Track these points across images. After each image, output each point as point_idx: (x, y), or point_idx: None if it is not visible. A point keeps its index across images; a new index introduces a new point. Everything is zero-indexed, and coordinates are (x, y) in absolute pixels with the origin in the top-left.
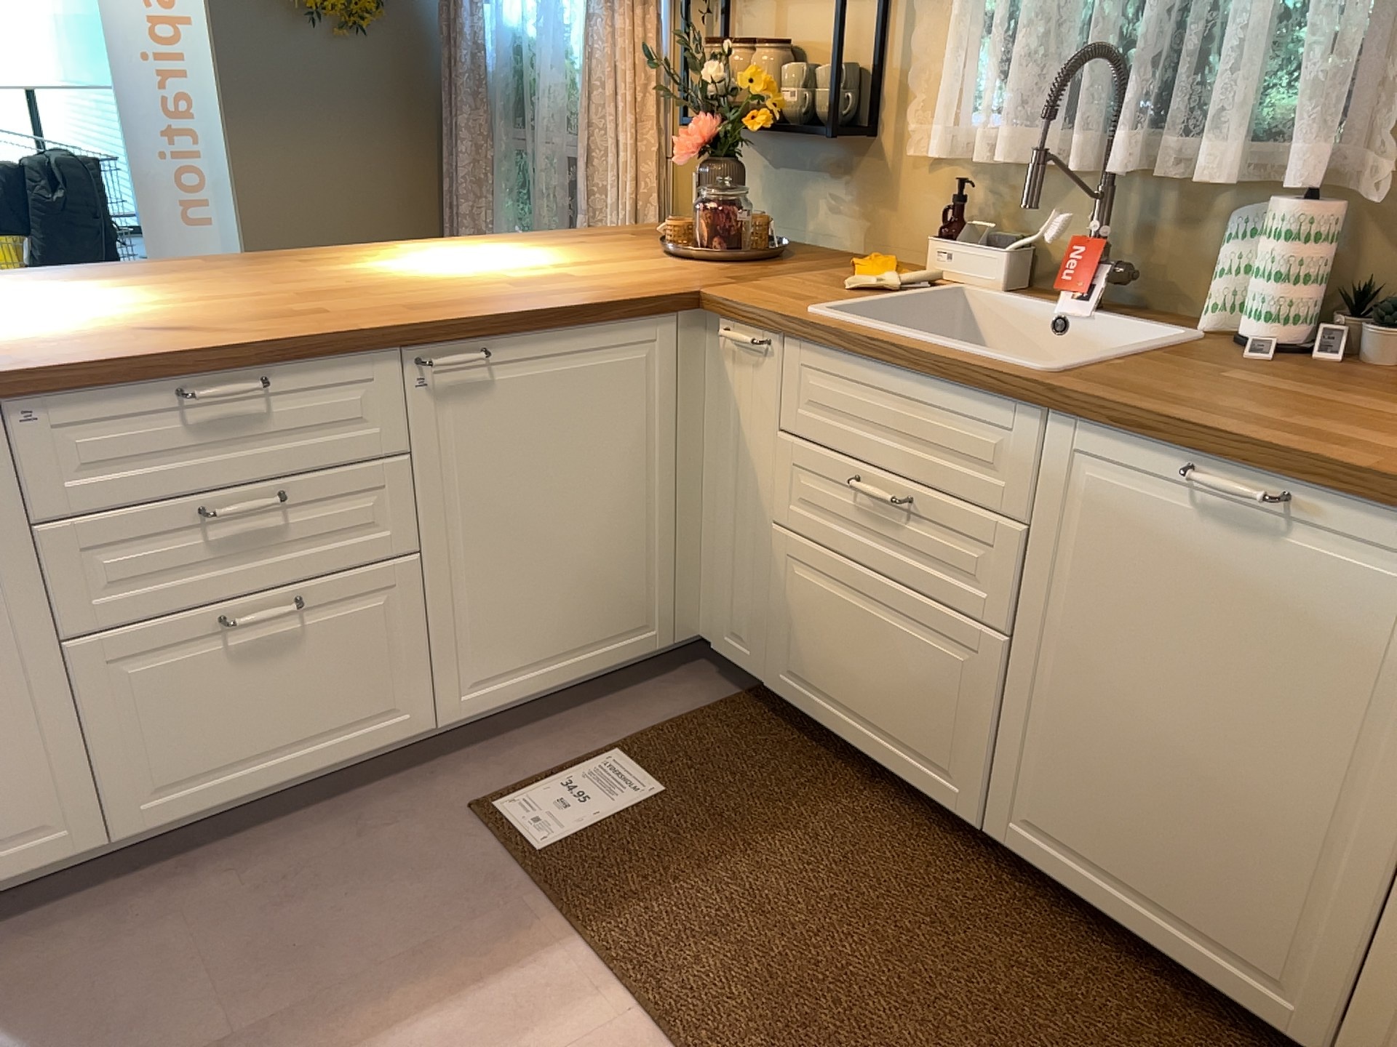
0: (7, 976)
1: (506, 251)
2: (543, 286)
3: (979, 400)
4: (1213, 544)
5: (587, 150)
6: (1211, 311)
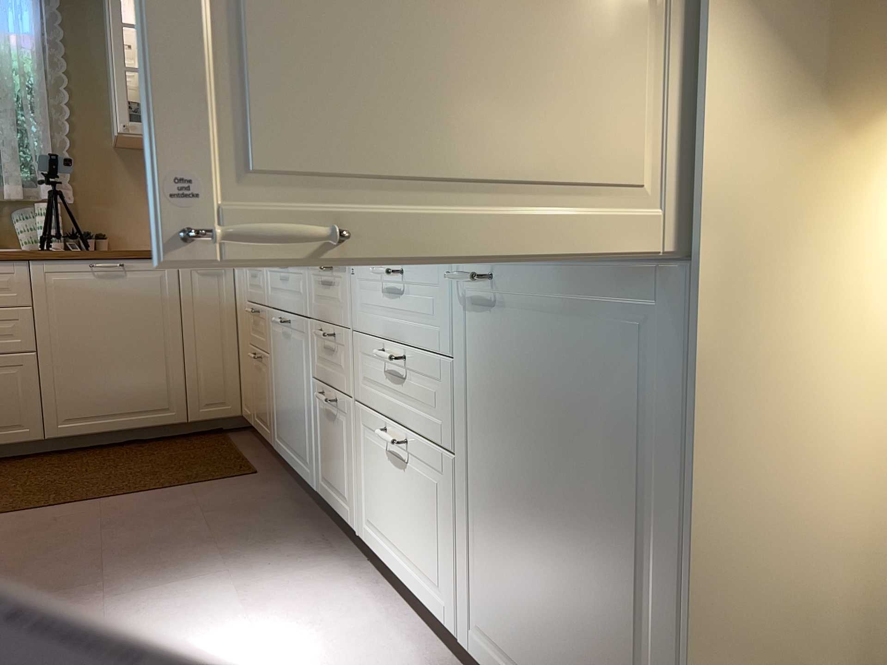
0: None
1: None
2: None
3: None
4: (104, 285)
5: None
6: (26, 243)
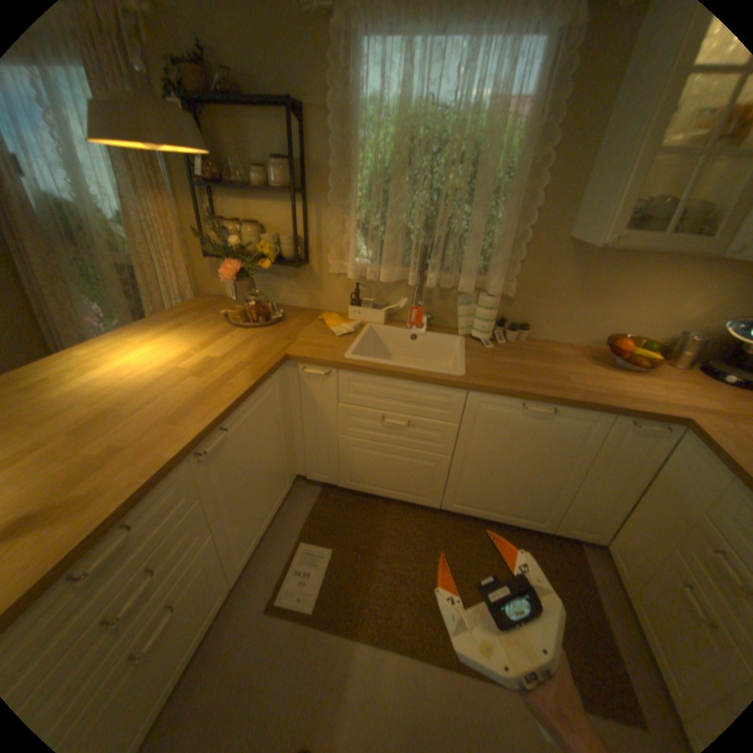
0: None
1: (150, 342)
2: (214, 372)
3: (439, 388)
4: (530, 423)
5: (139, 264)
6: (462, 328)
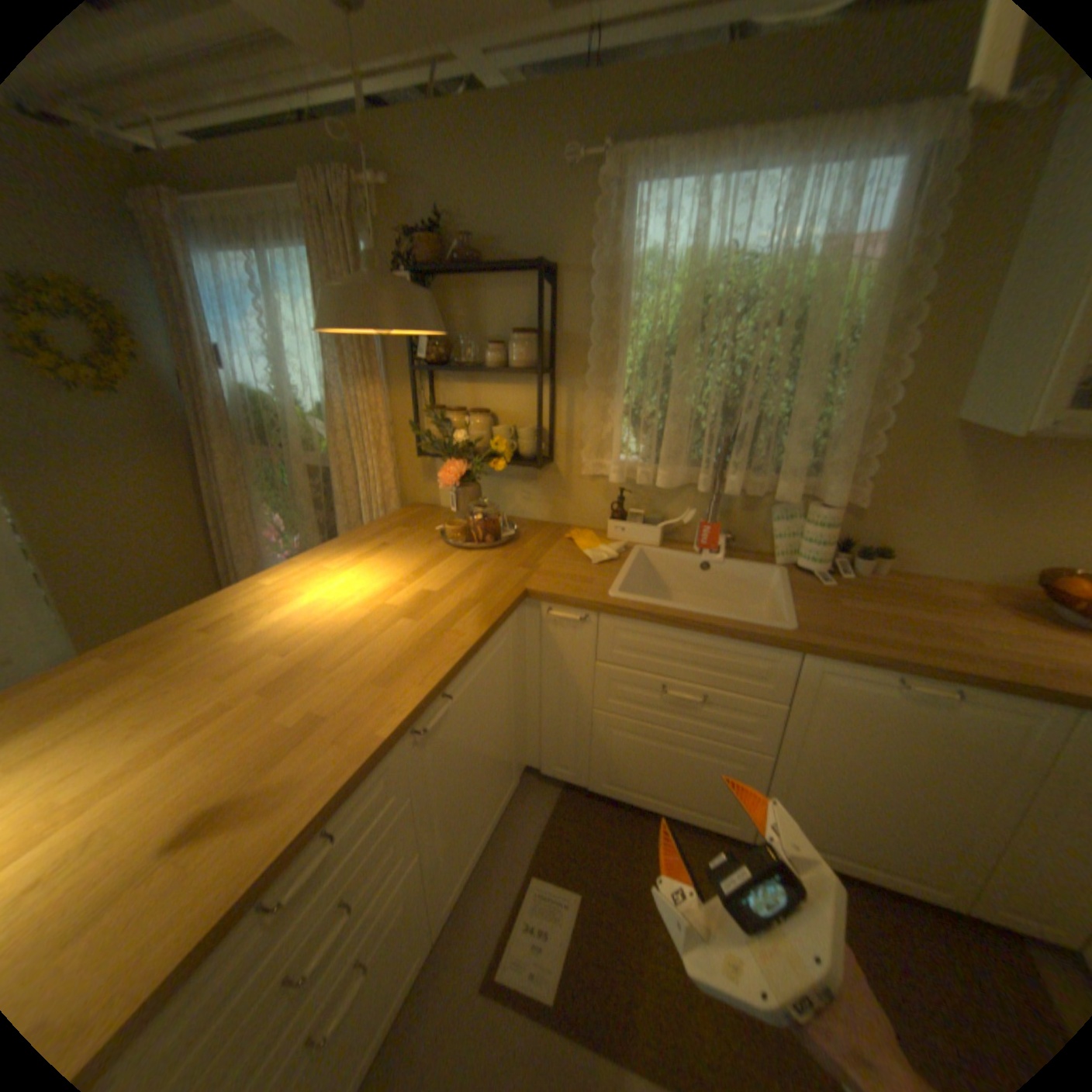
0: None
1: (349, 569)
2: (432, 613)
3: (756, 648)
4: (914, 712)
5: (338, 466)
6: (782, 554)
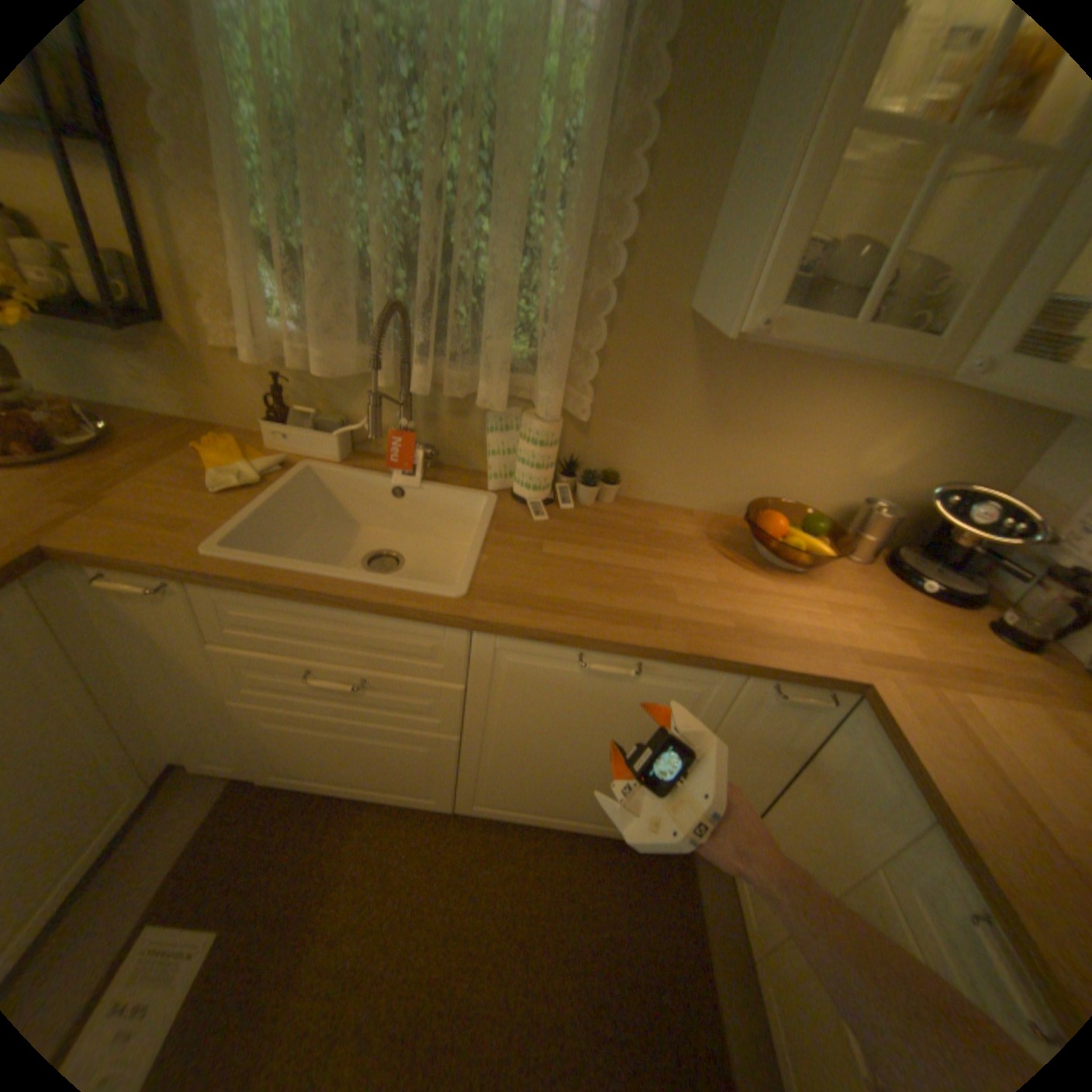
0: None
1: None
2: None
3: (412, 623)
4: (595, 686)
5: None
6: (496, 476)
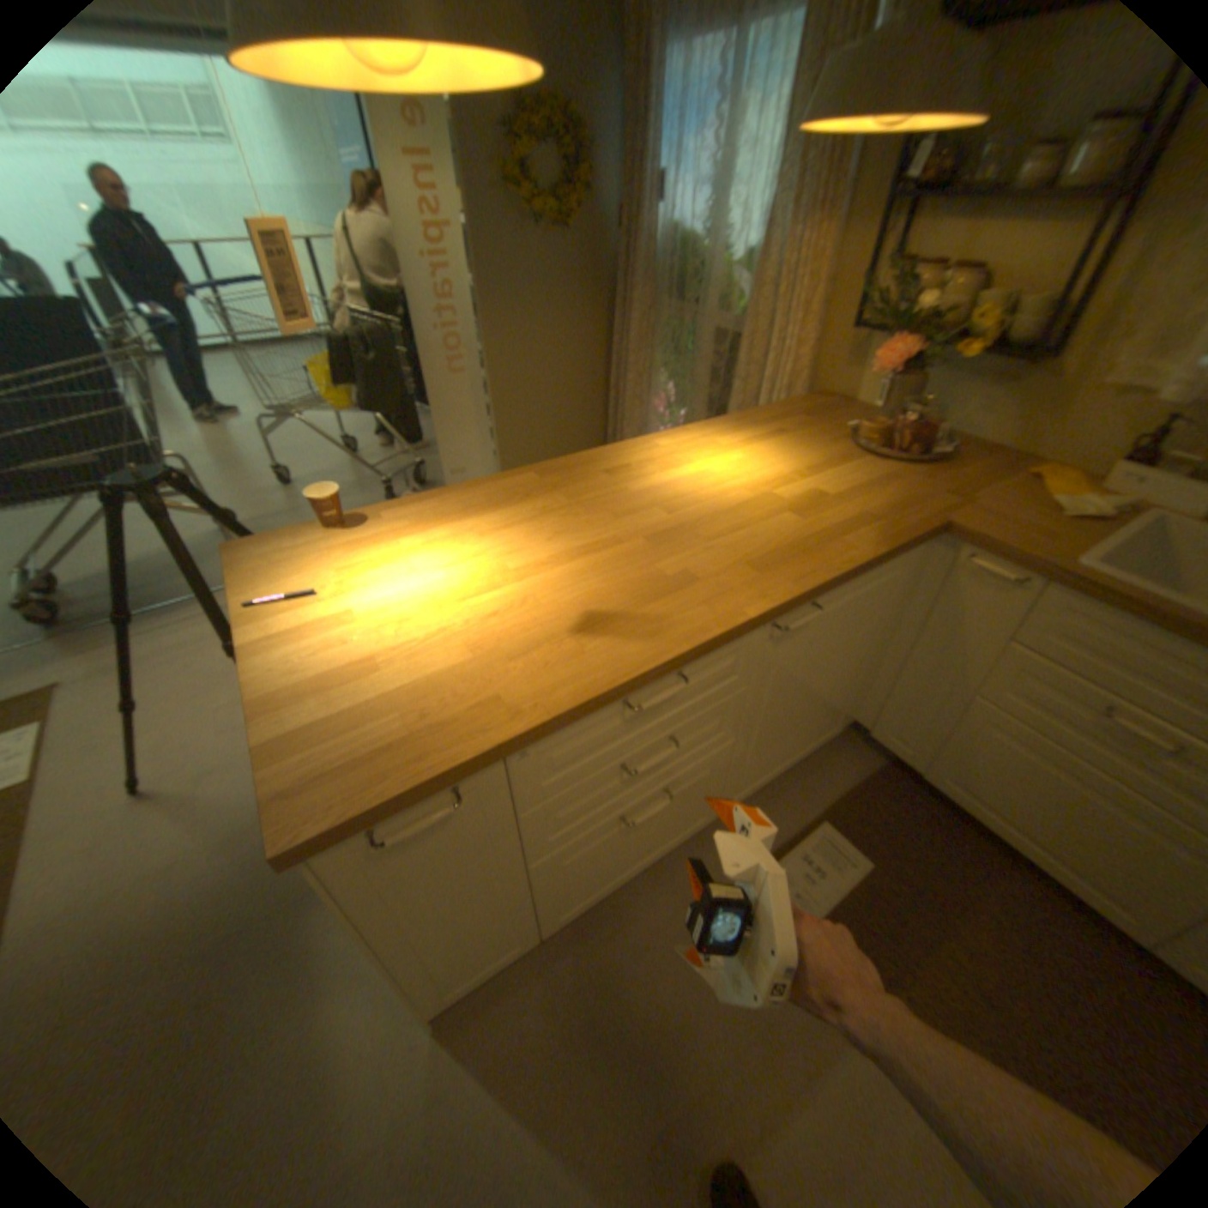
0: (495, 1049)
1: (739, 448)
2: (822, 516)
3: None
4: None
5: (750, 331)
6: None
